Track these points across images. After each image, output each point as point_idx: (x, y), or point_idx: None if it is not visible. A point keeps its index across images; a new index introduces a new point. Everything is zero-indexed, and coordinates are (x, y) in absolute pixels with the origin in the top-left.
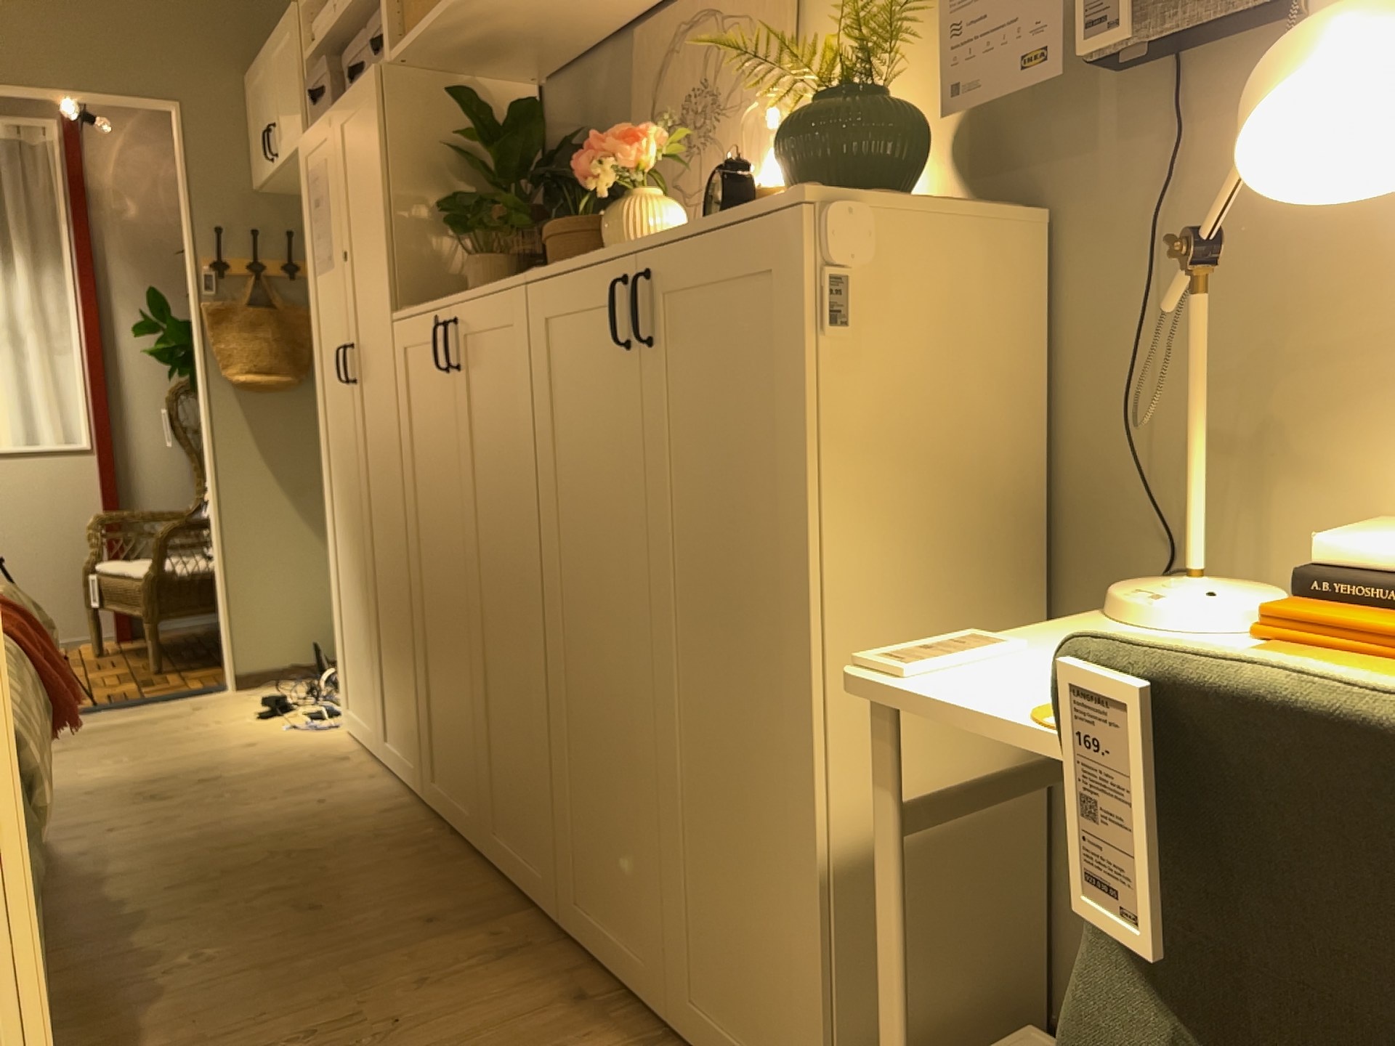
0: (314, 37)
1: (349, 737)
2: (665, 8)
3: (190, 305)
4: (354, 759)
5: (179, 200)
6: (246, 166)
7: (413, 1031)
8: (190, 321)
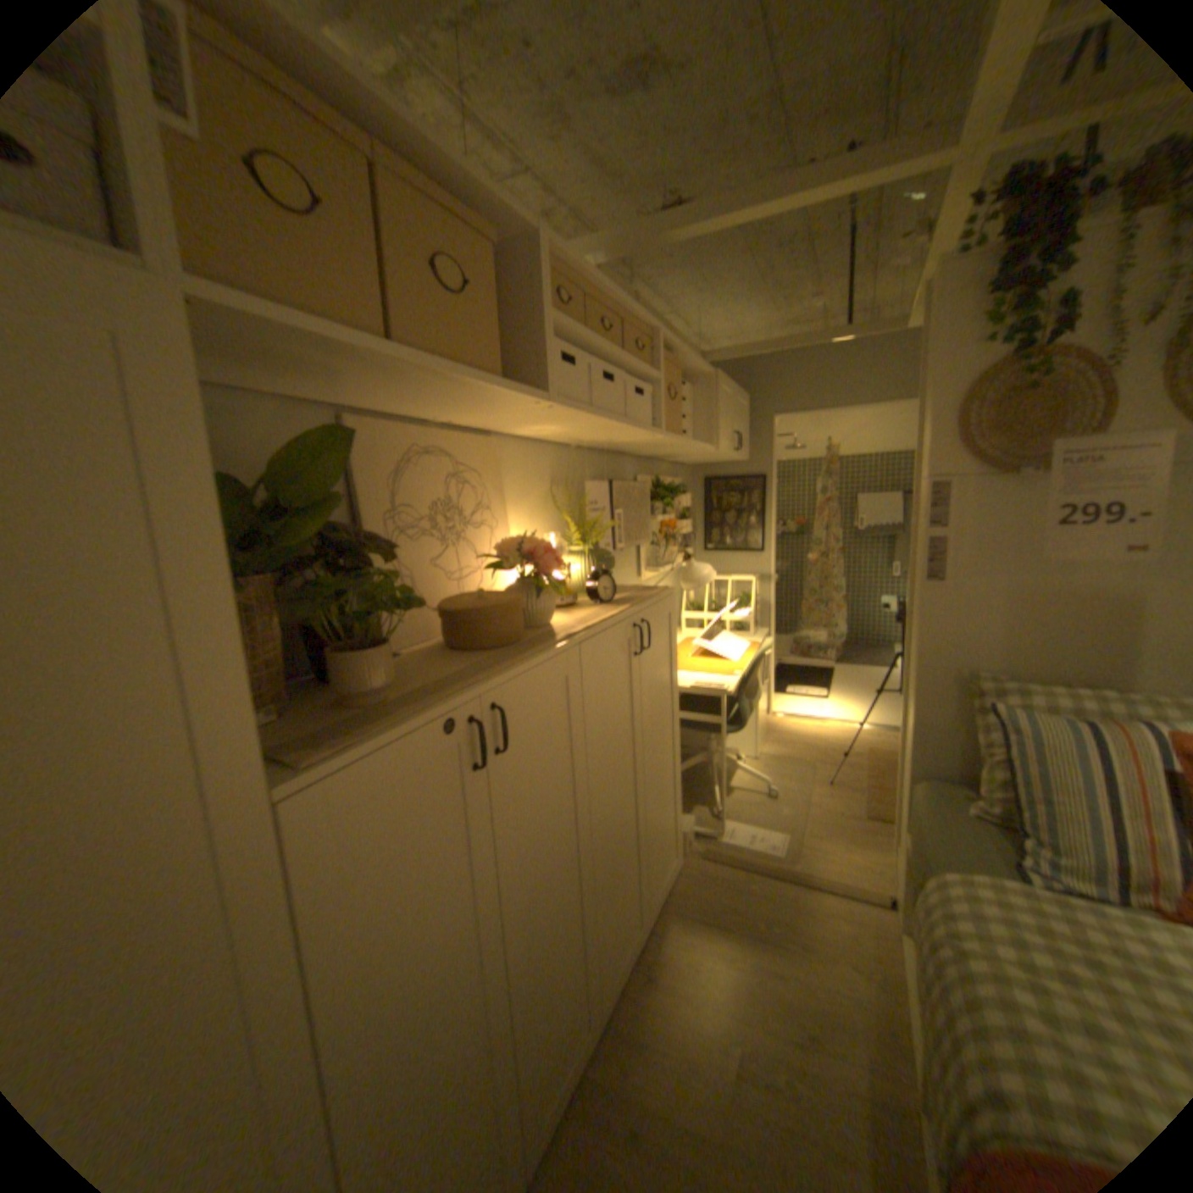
0: None
1: None
2: (383, 416)
3: None
4: None
5: None
6: None
7: (718, 1037)
8: None
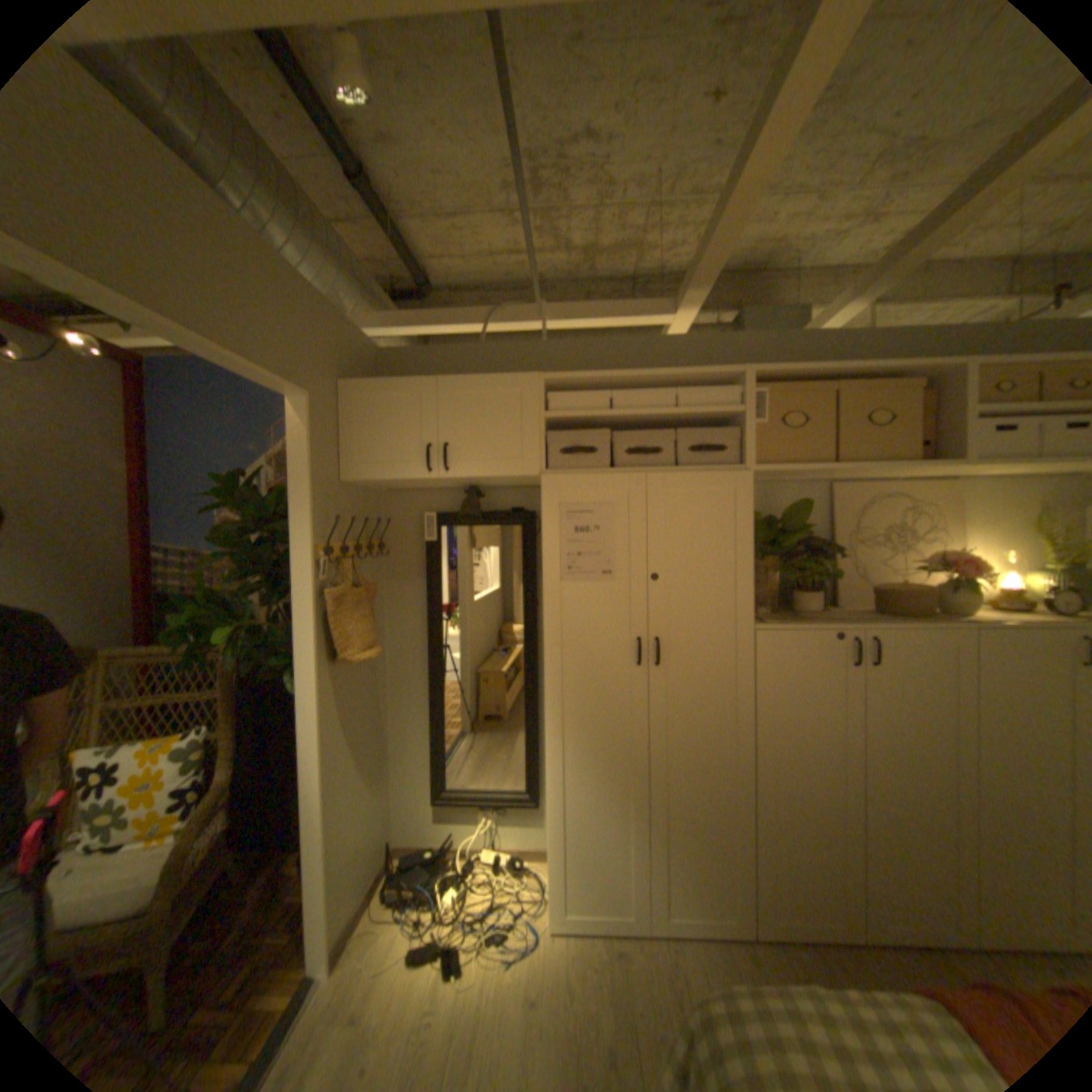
0: (550, 405)
1: (574, 939)
2: (858, 482)
3: (303, 593)
4: (628, 951)
5: (288, 486)
6: (338, 459)
7: None
8: (295, 607)
